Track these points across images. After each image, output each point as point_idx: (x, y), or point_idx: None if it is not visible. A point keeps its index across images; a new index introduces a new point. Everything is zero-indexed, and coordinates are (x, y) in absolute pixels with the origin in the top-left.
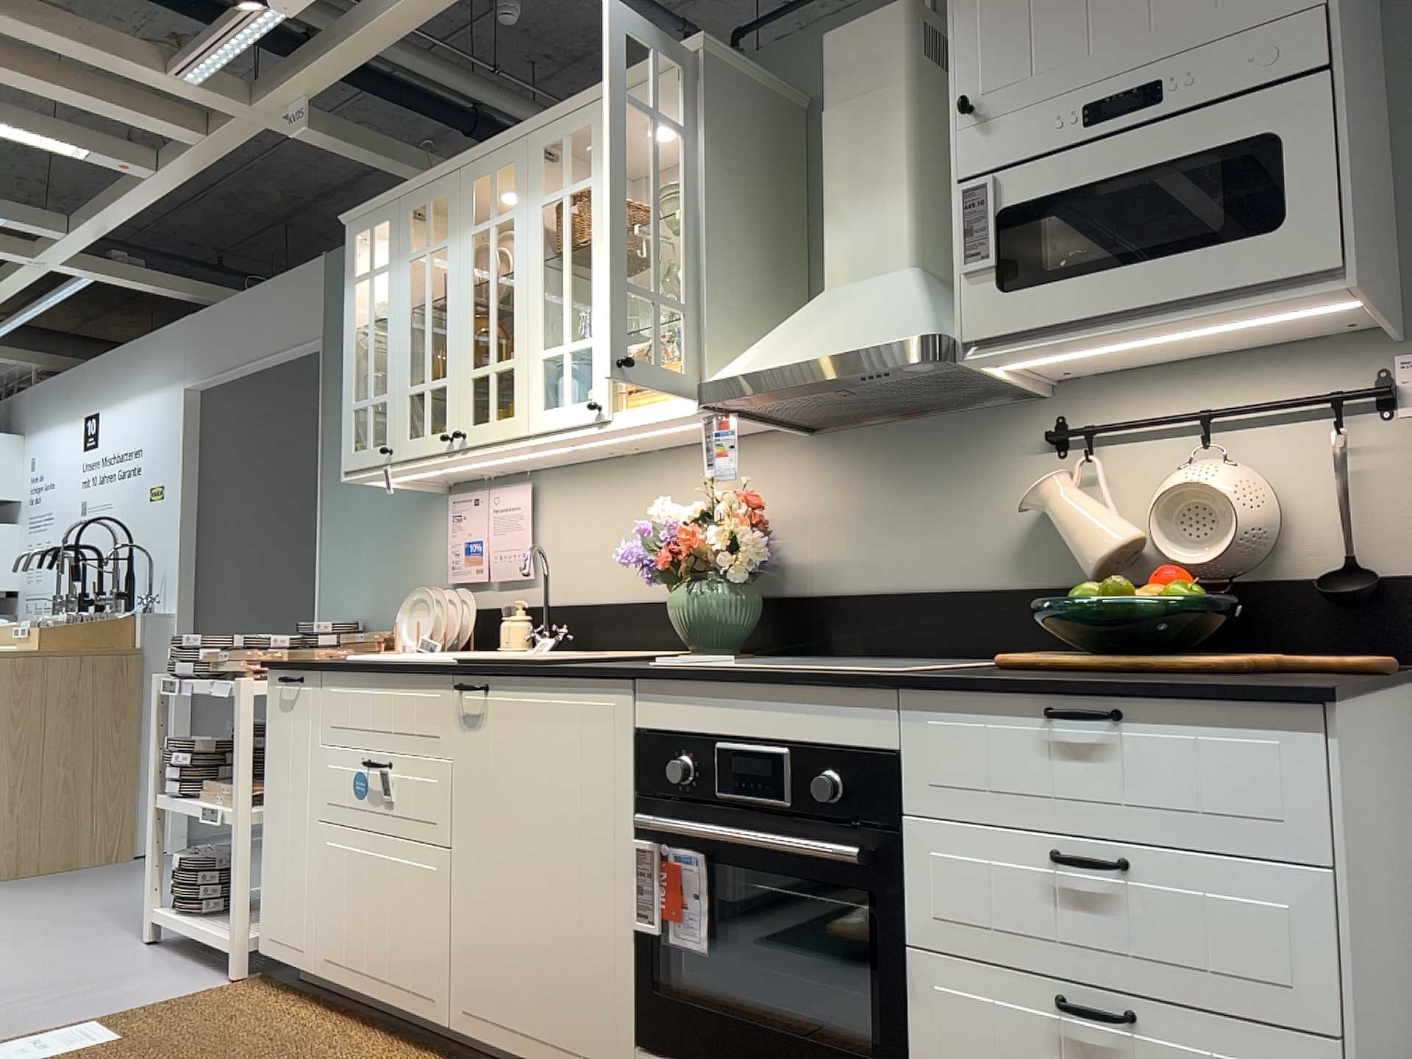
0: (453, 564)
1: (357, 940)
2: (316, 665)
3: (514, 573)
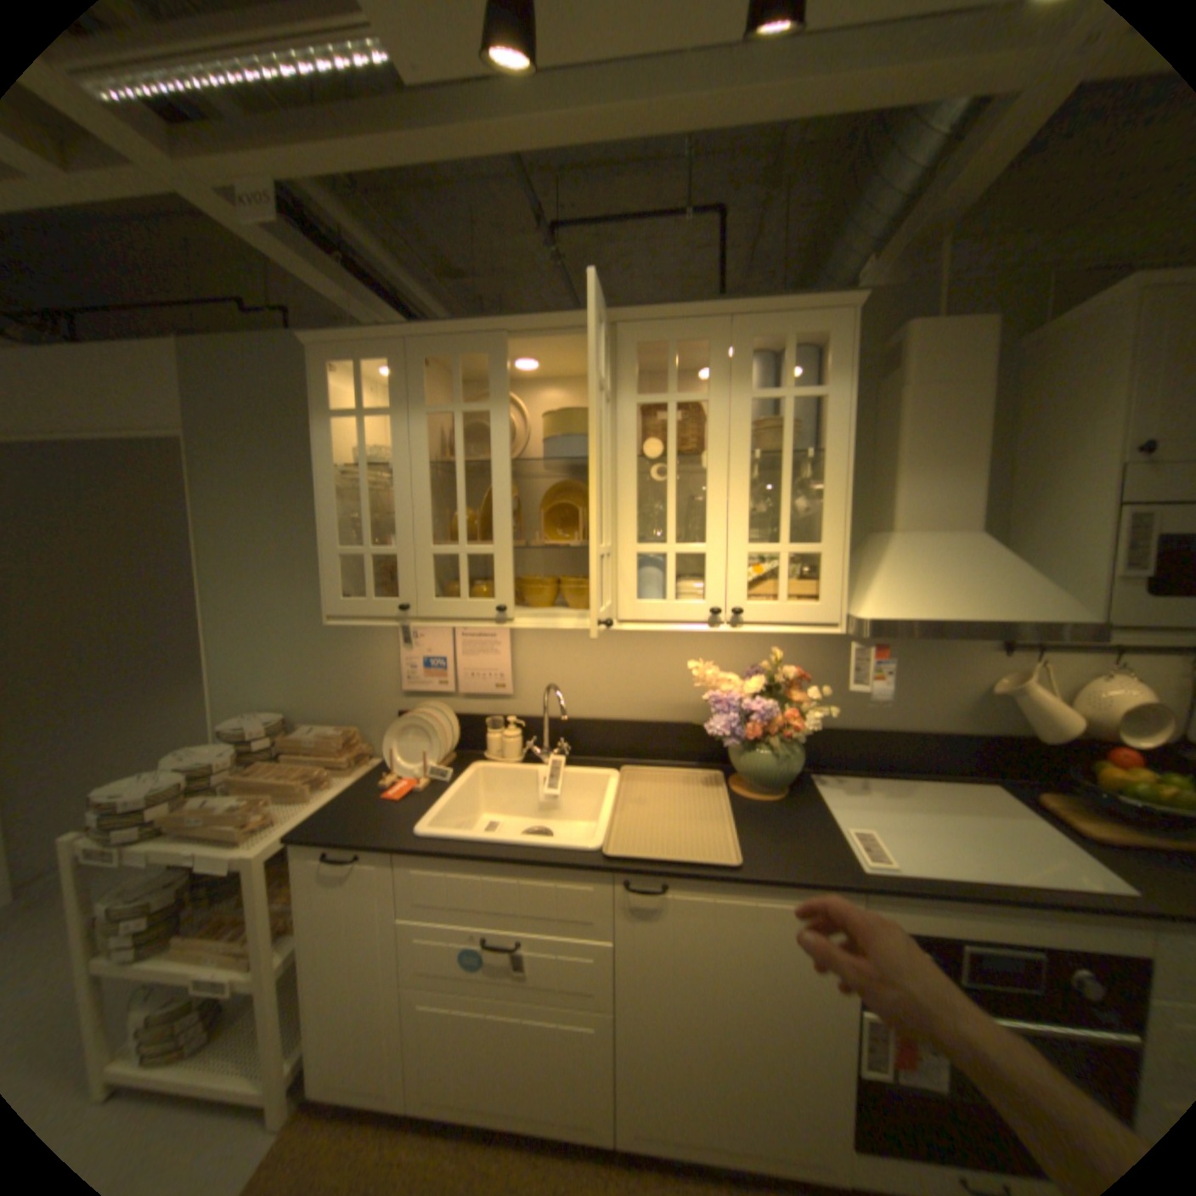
0: (411, 675)
1: (474, 1087)
2: (387, 851)
3: (491, 689)
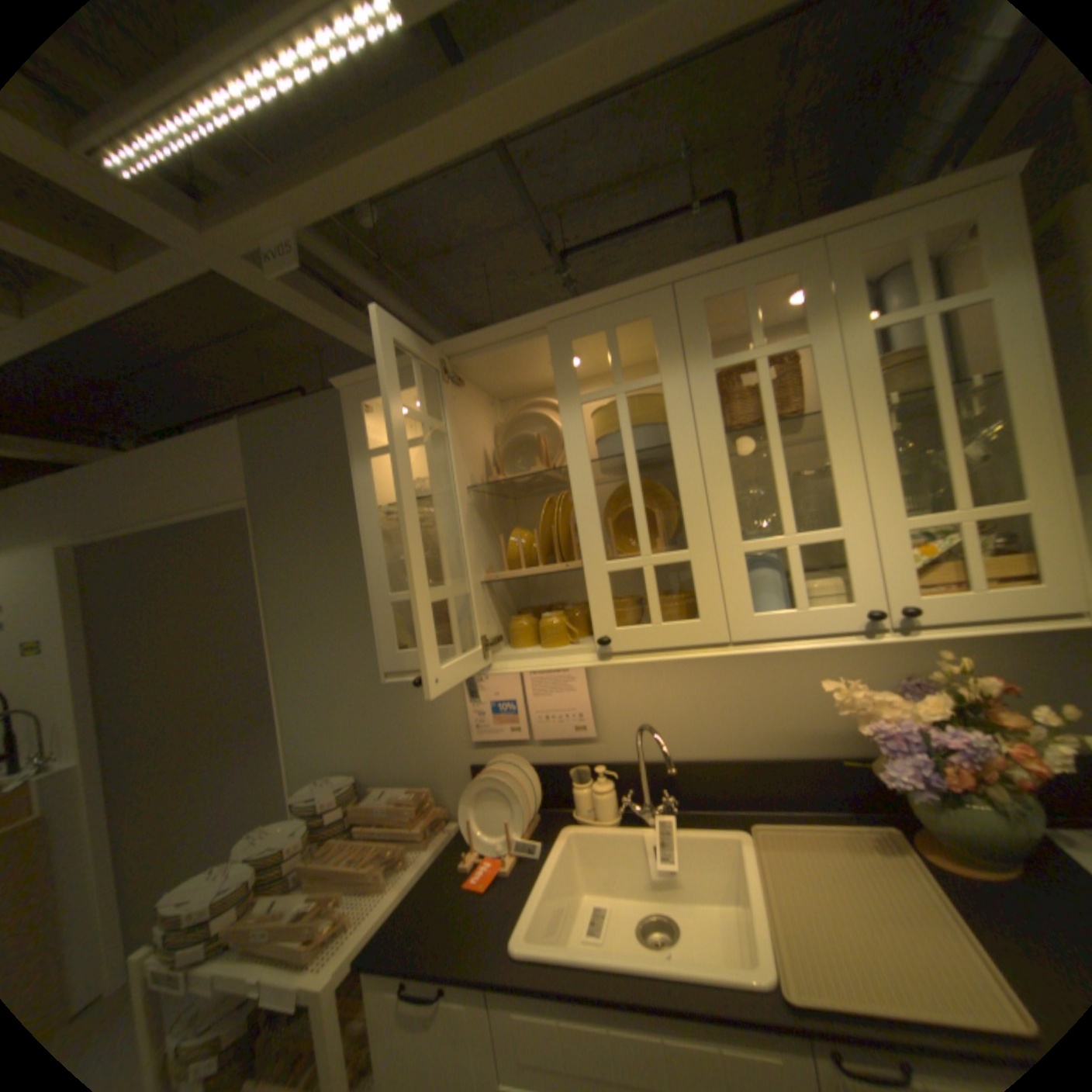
0: (479, 724)
1: None
2: (478, 988)
3: (570, 733)
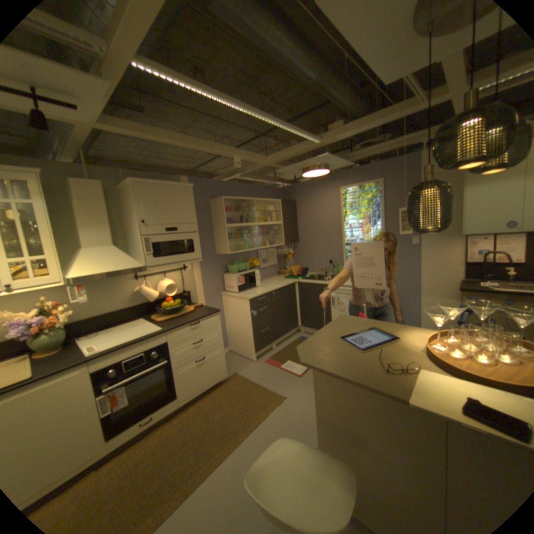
0: None
1: None
2: None
3: None
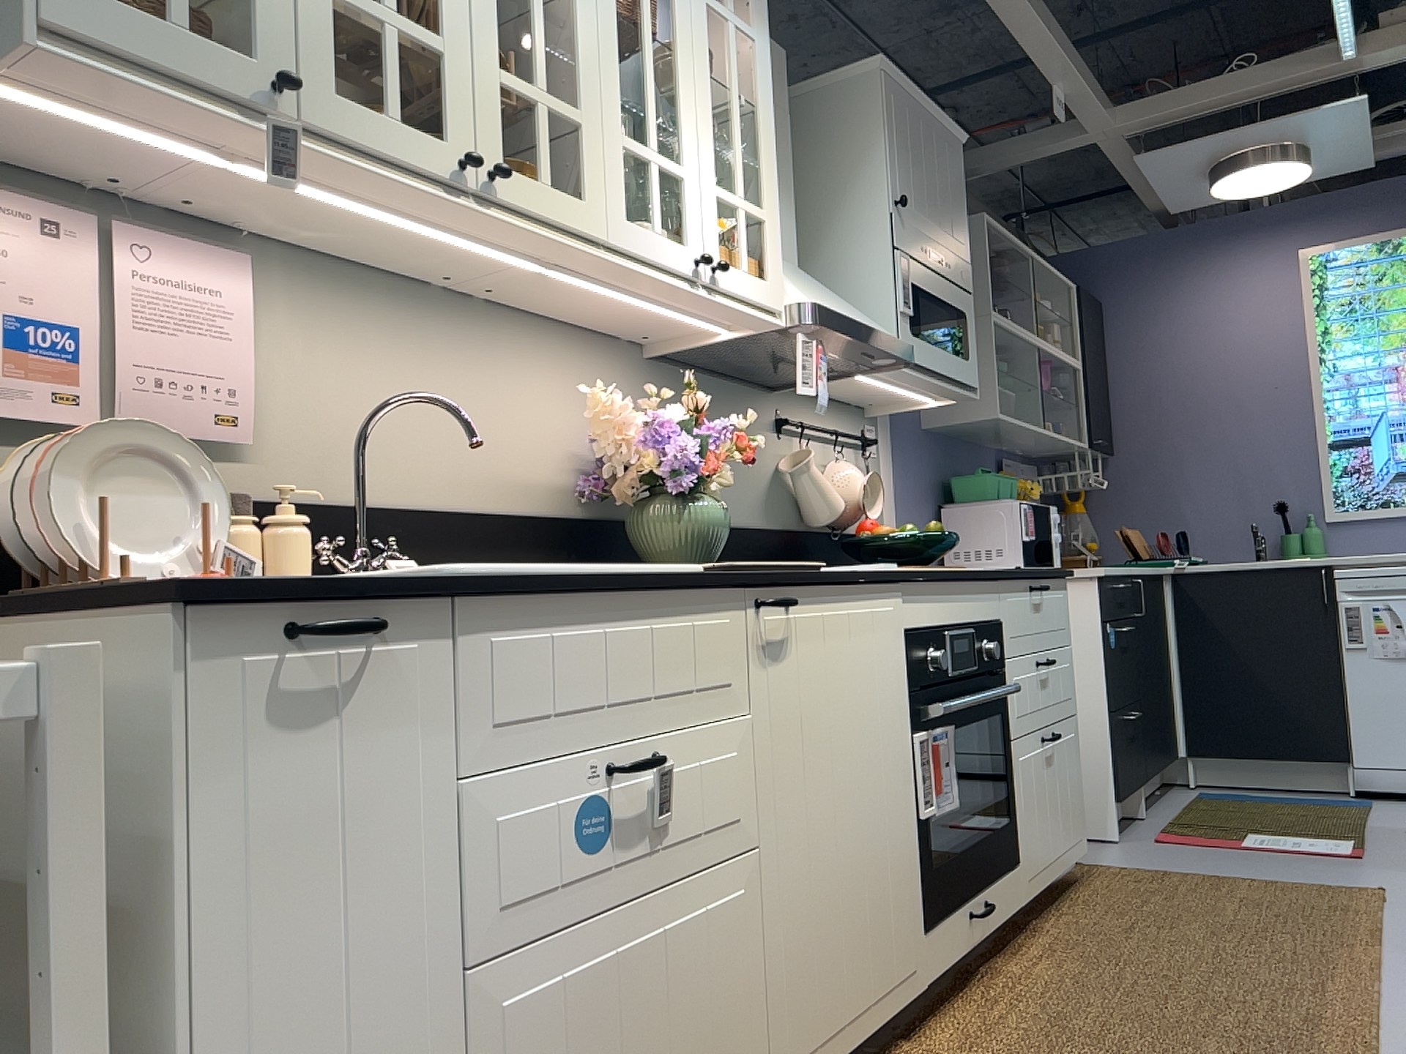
0: None
1: None
2: (454, 583)
3: (202, 425)
